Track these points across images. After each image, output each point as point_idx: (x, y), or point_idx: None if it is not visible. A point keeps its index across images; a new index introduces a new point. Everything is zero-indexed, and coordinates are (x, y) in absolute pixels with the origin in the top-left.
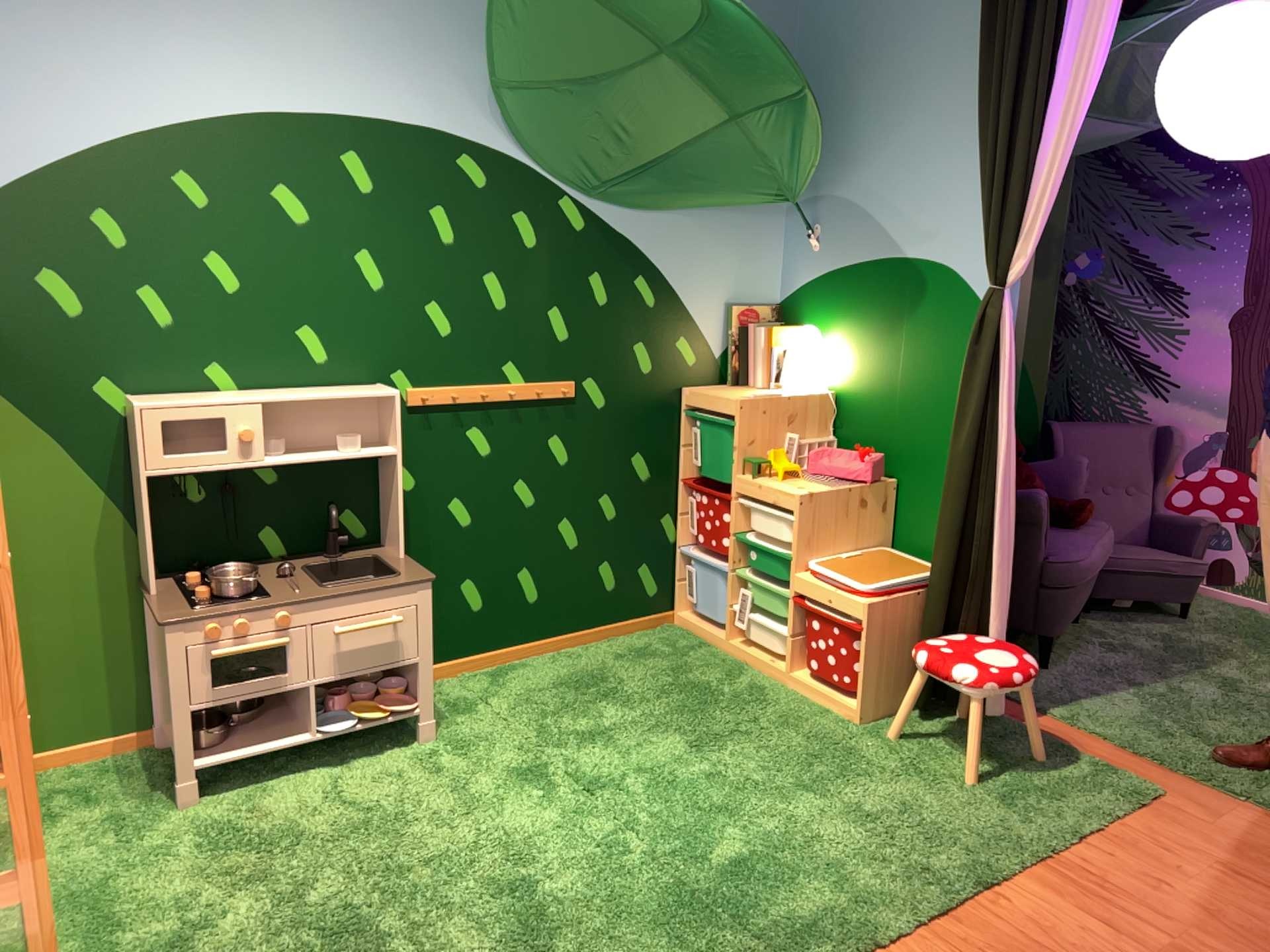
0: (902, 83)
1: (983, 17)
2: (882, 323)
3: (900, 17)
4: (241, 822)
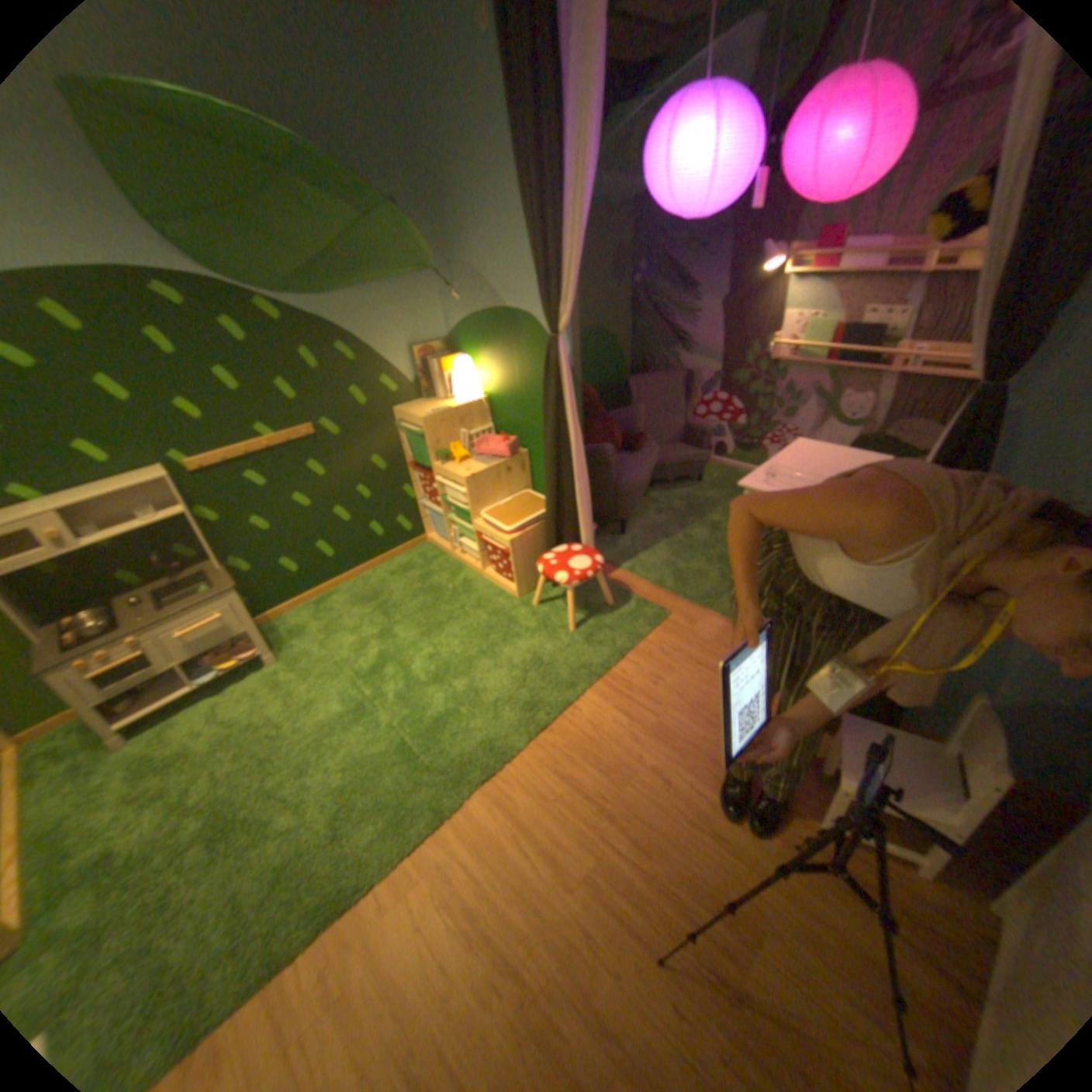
0: (479, 171)
1: (509, 118)
2: (501, 354)
3: (466, 112)
4: (150, 755)
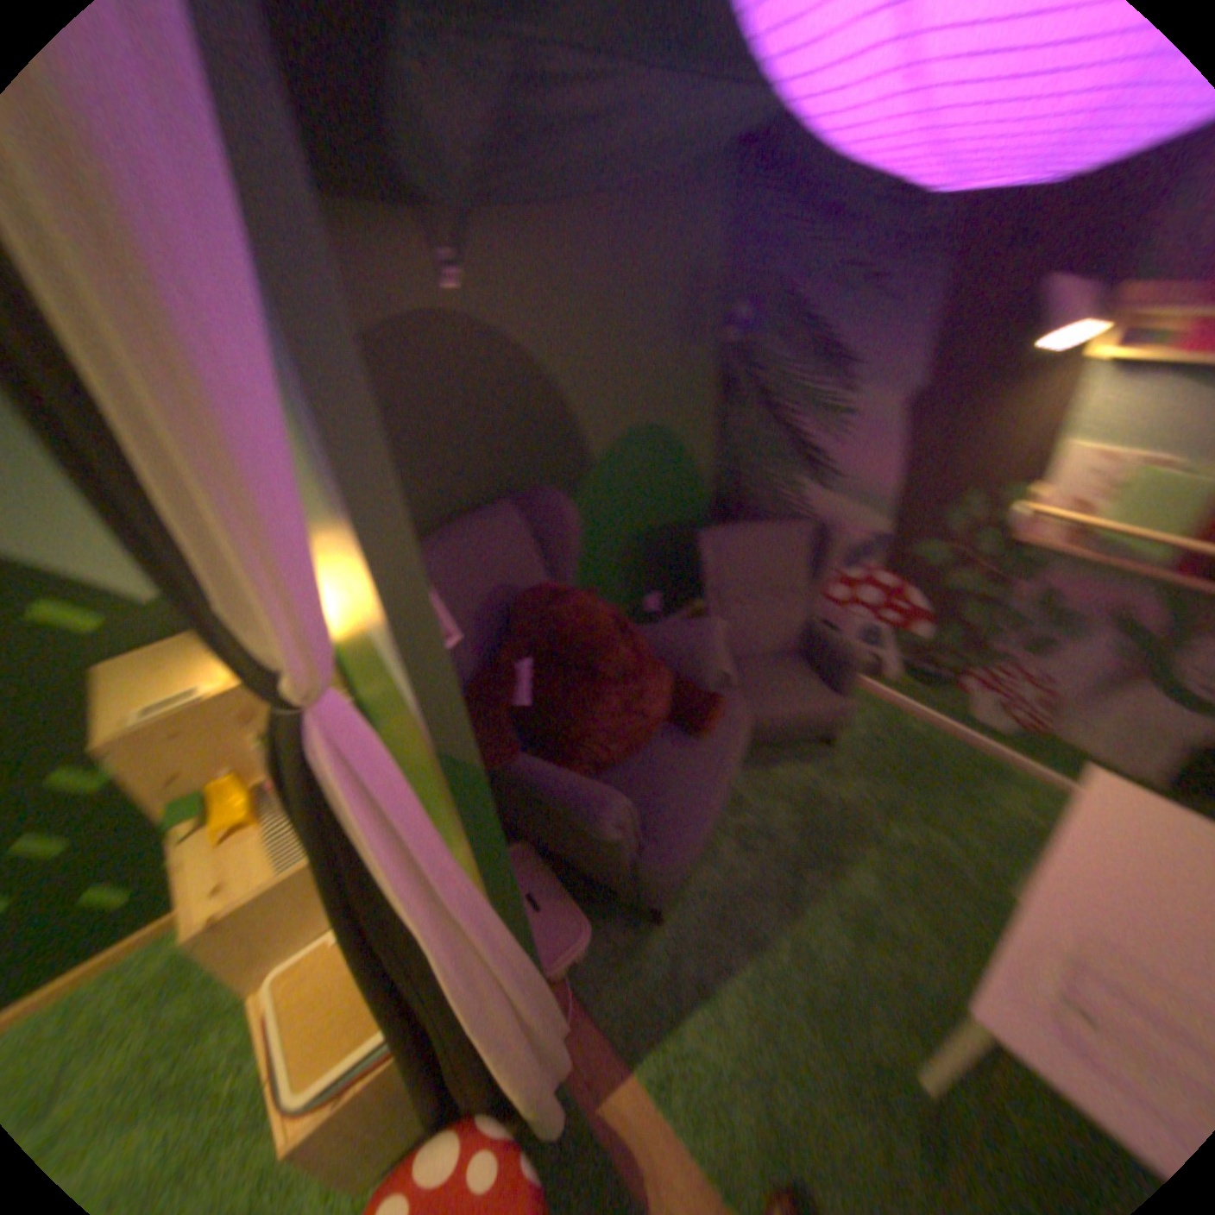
0: None
1: None
2: None
3: None
4: None
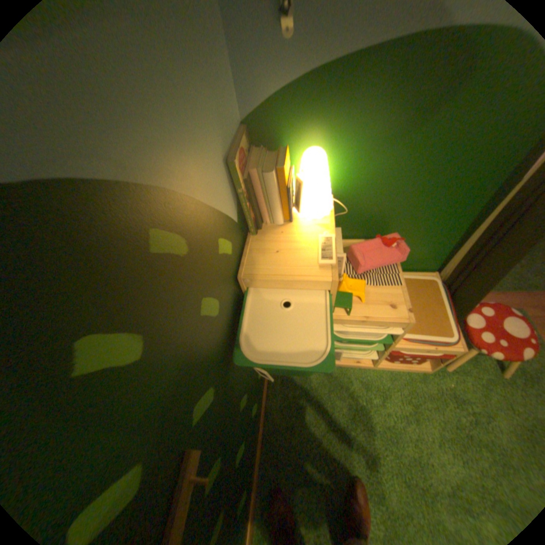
0: None
1: None
2: (395, 124)
3: None
4: None
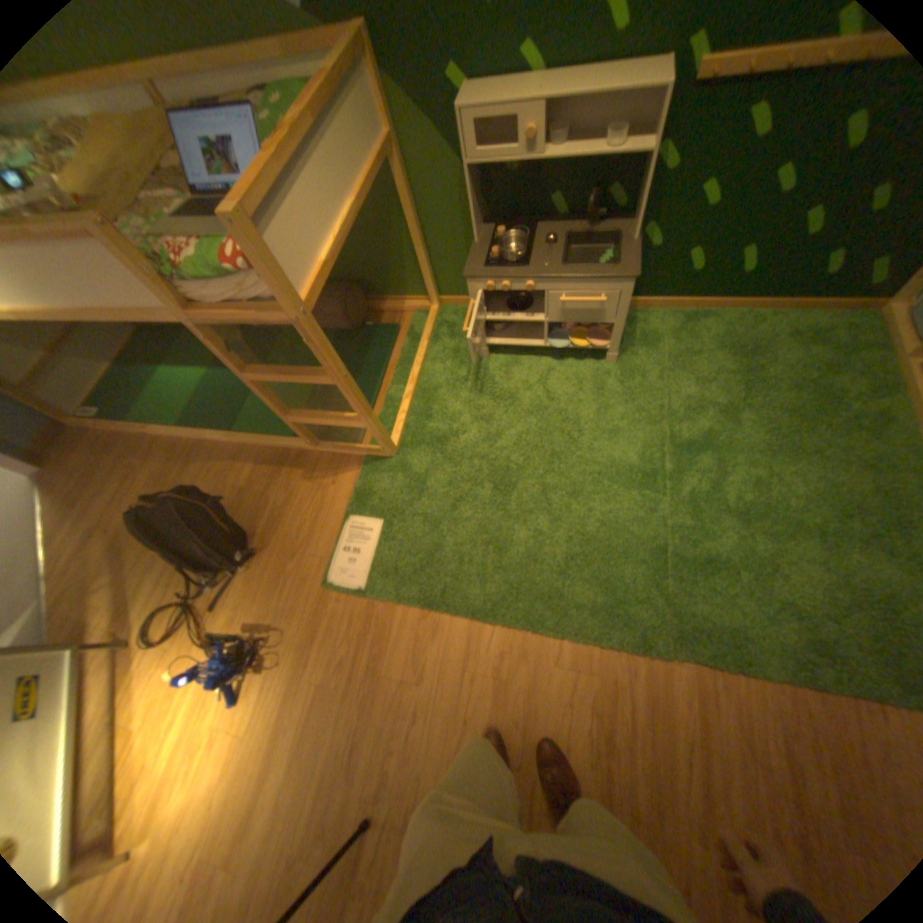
0: None
1: None
2: None
3: None
4: (497, 379)
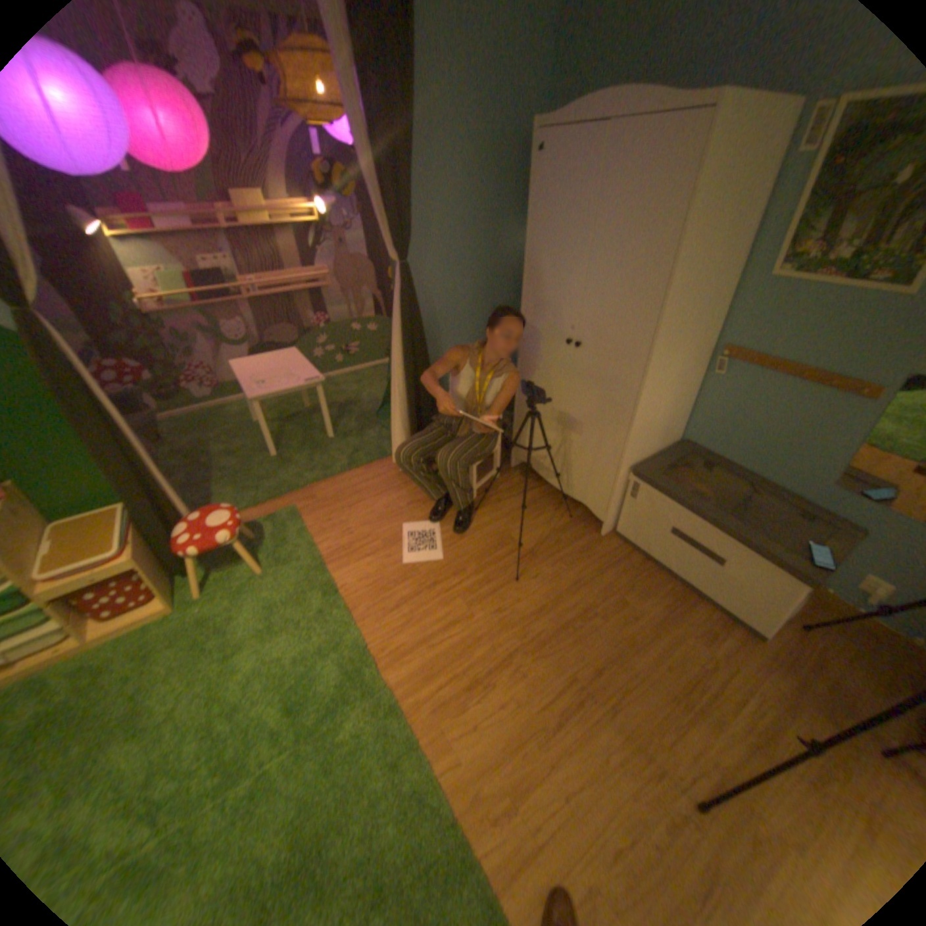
0: None
1: None
2: None
3: None
4: None
